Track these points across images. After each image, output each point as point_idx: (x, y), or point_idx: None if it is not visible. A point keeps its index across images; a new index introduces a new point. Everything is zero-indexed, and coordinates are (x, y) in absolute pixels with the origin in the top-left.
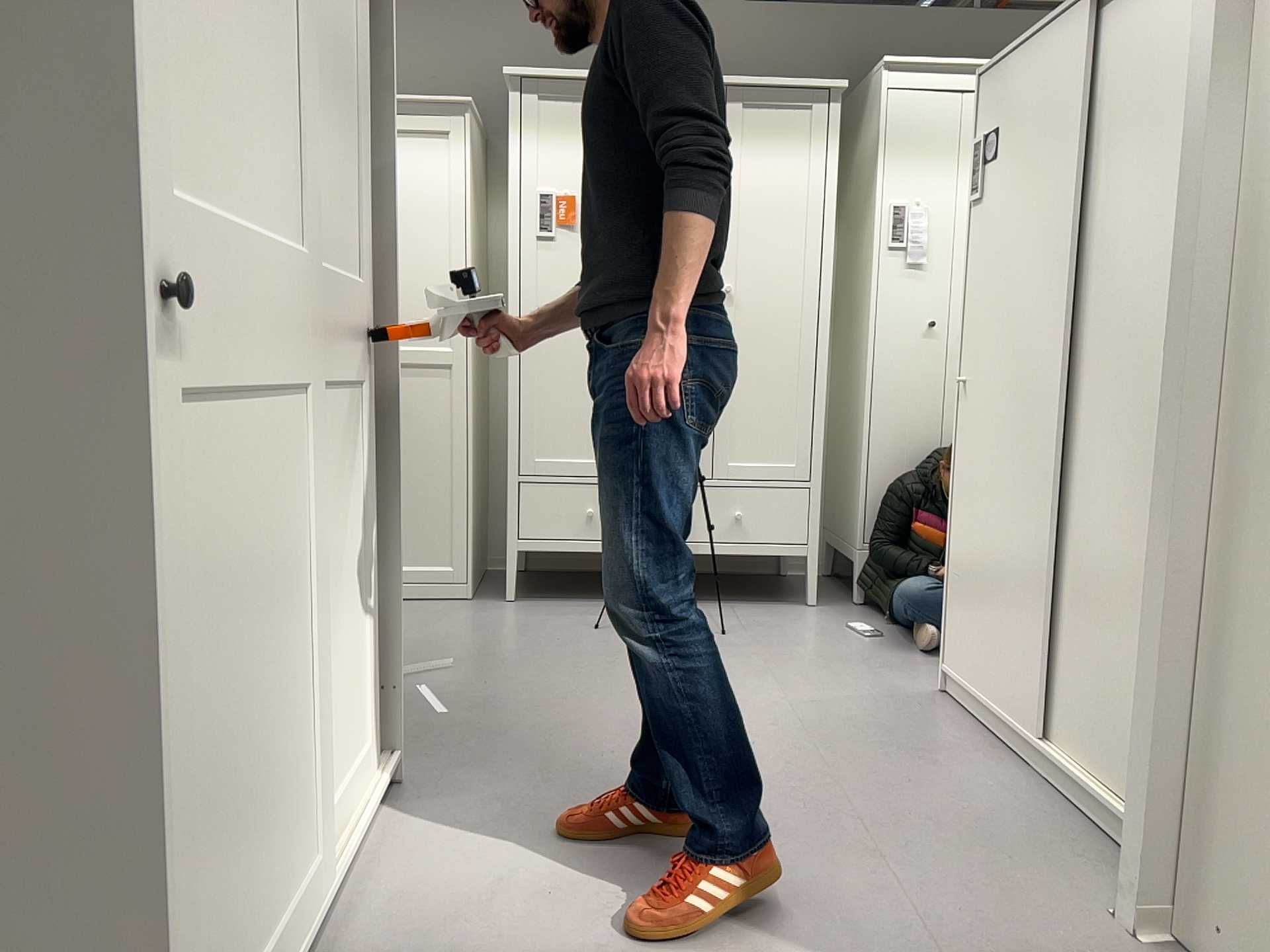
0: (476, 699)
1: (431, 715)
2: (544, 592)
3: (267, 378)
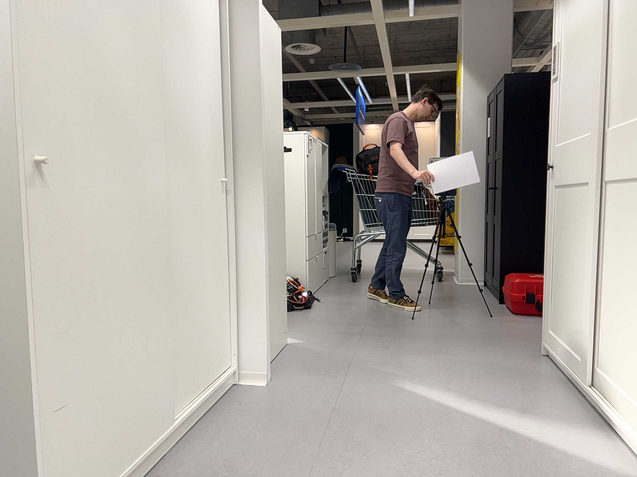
0: None
1: None
2: None
3: (574, 180)
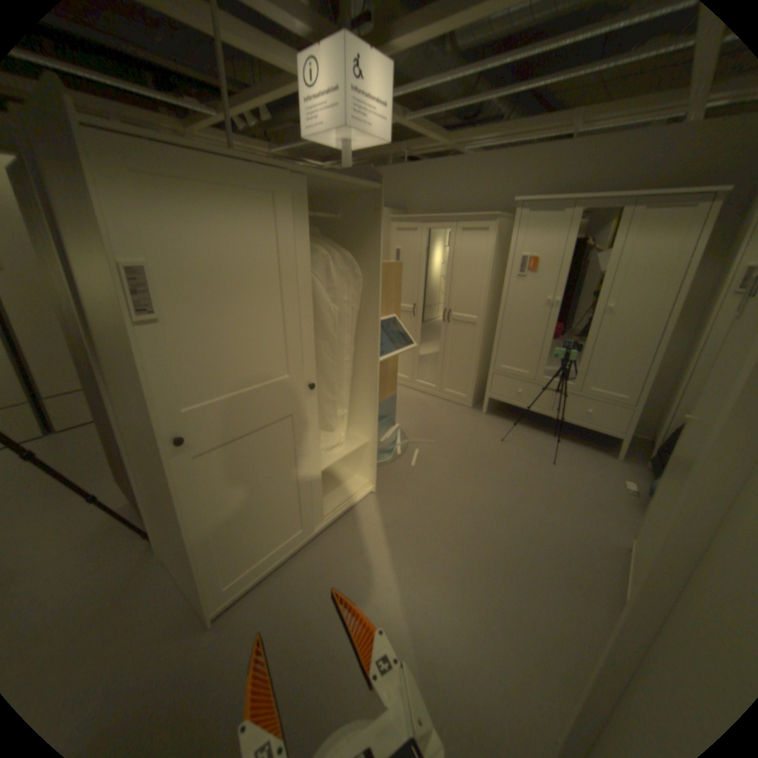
0: (429, 462)
1: (410, 463)
2: (500, 412)
3: (266, 421)
